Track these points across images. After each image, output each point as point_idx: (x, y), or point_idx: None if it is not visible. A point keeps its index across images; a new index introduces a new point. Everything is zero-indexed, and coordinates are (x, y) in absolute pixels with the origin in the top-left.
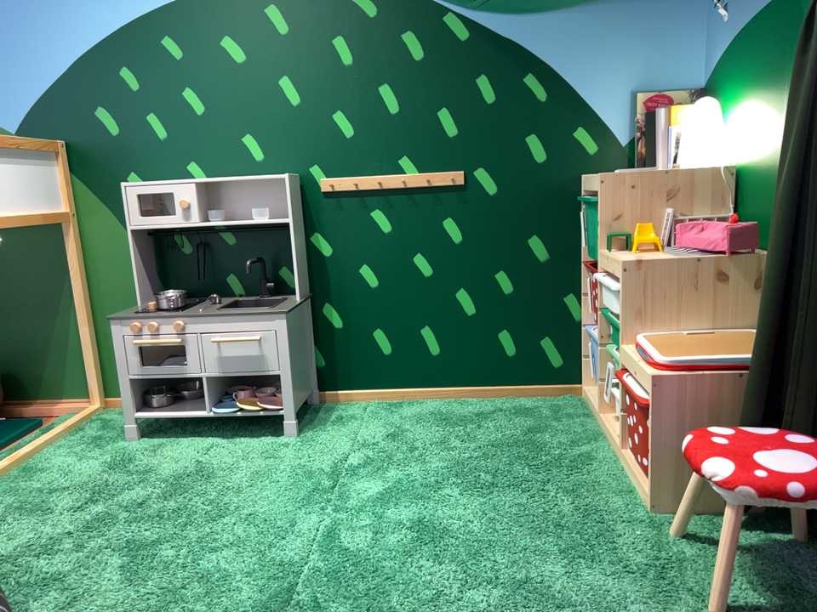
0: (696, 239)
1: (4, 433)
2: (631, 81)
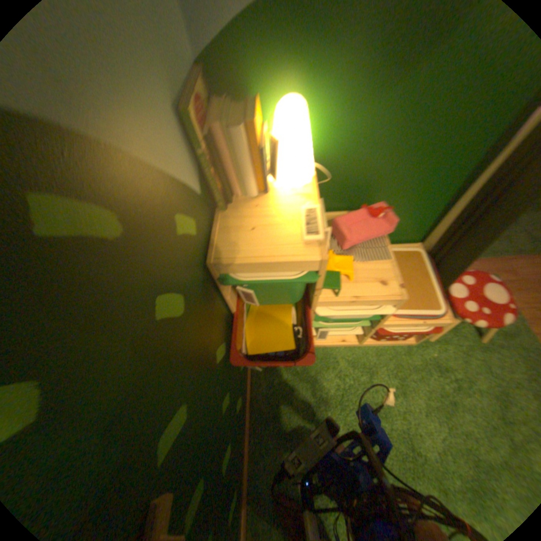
0: (365, 235)
1: None
2: (168, 77)
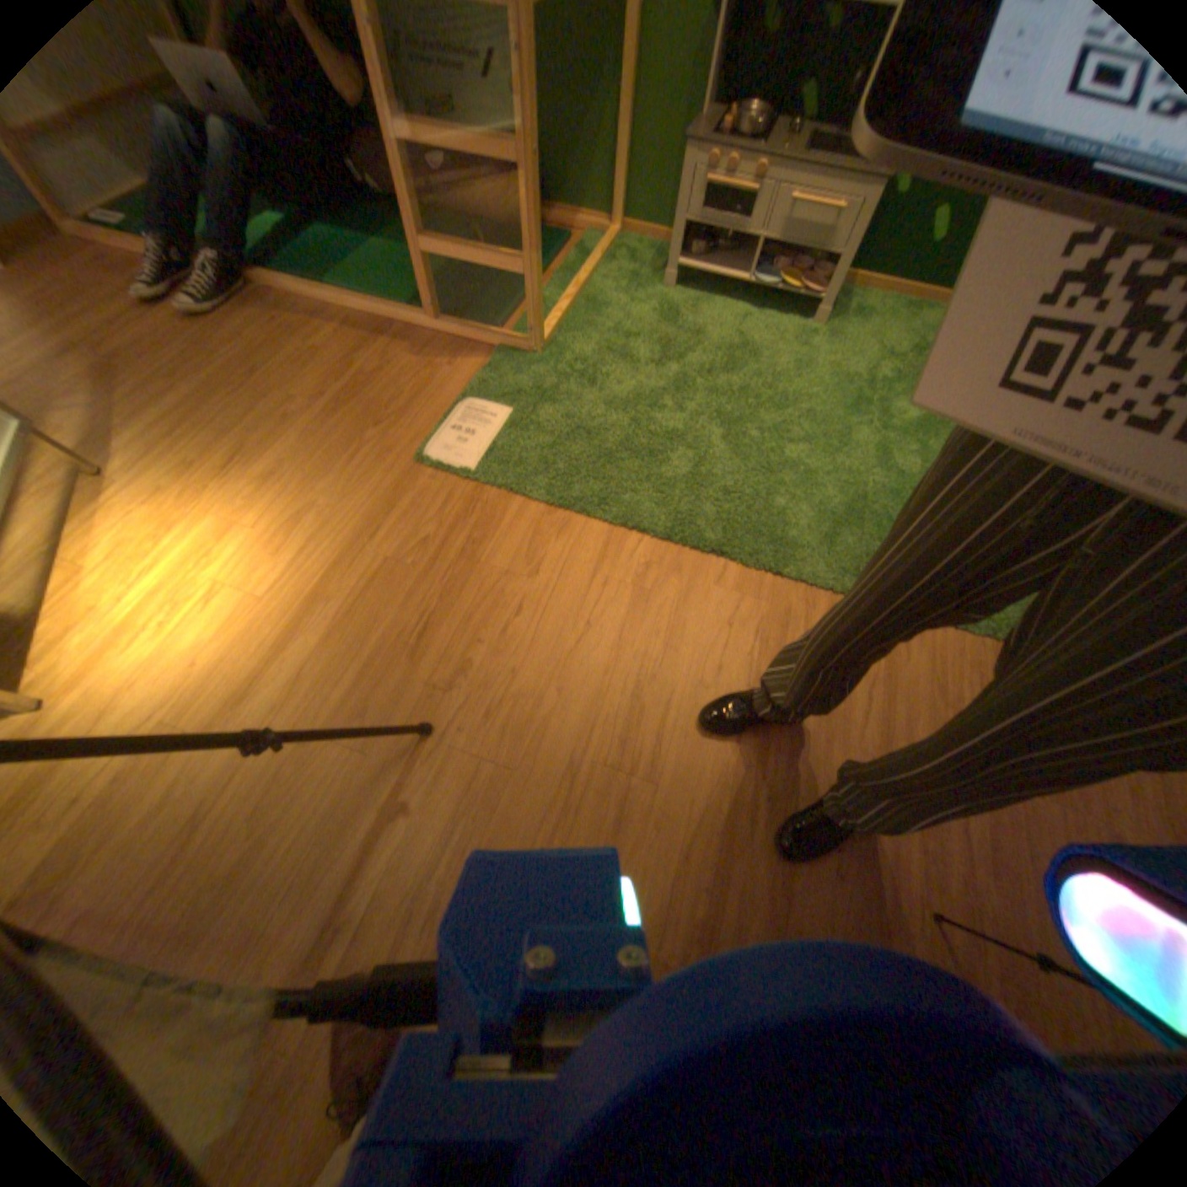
0: None
1: (543, 243)
2: None
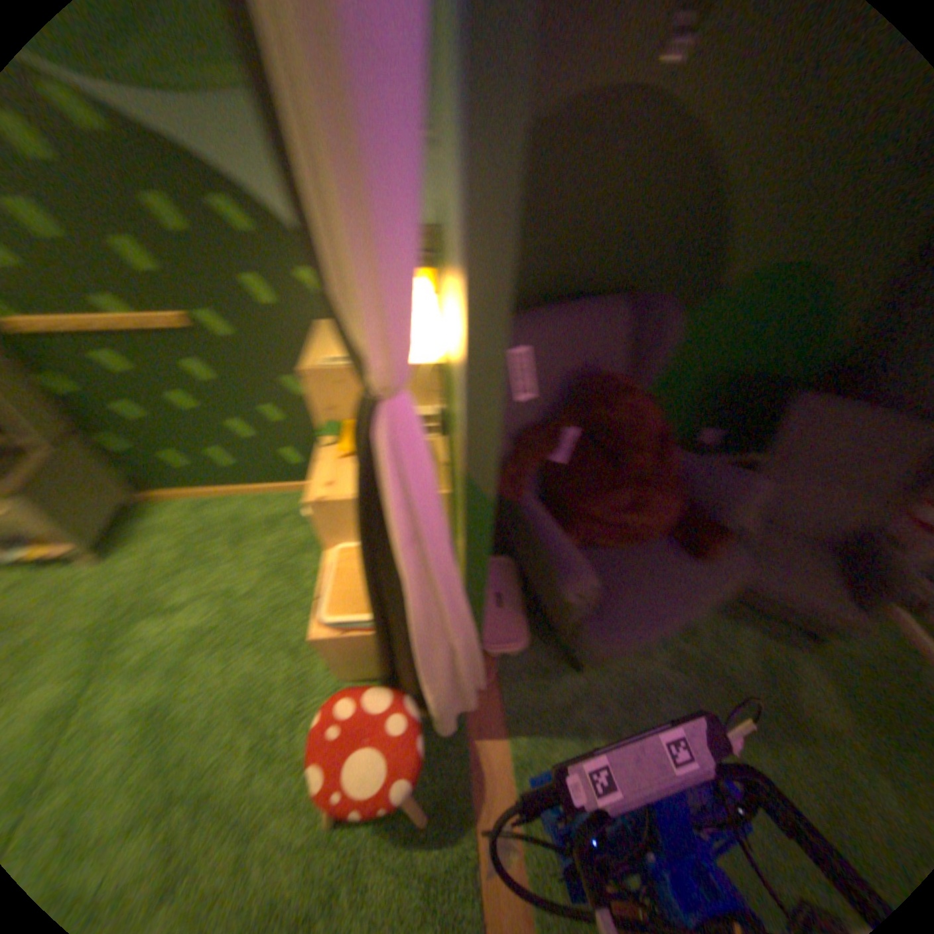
0: None
1: None
2: None
